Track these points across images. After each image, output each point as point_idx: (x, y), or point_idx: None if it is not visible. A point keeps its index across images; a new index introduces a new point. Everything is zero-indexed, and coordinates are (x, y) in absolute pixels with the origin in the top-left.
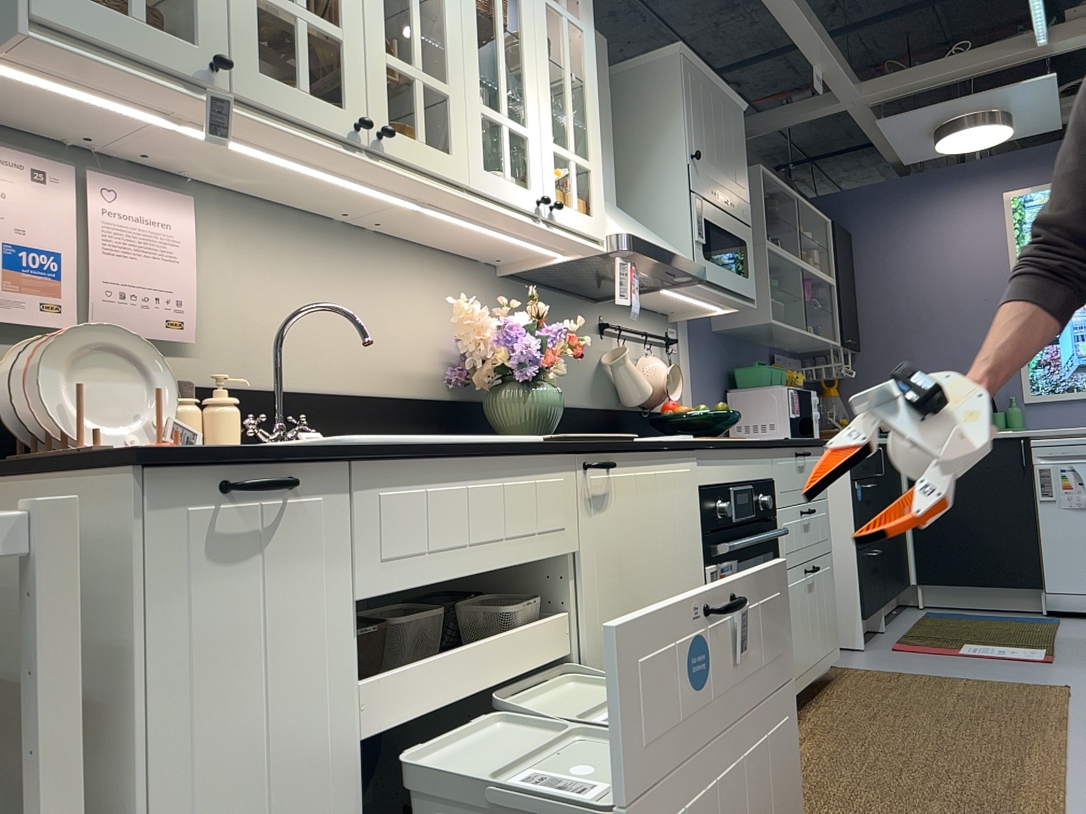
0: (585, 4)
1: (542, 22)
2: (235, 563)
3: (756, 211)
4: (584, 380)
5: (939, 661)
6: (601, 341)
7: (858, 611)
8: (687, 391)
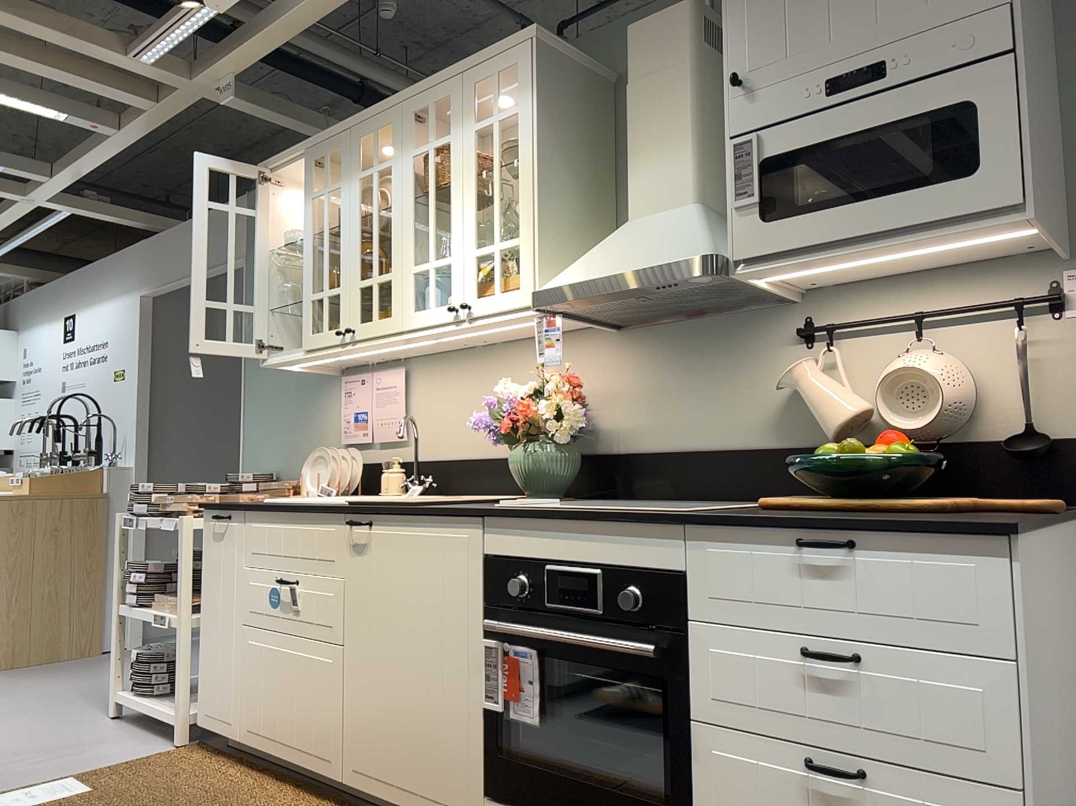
0: (519, 84)
1: (469, 153)
2: (219, 542)
3: None
4: (753, 412)
5: None
6: (799, 354)
7: None
8: None
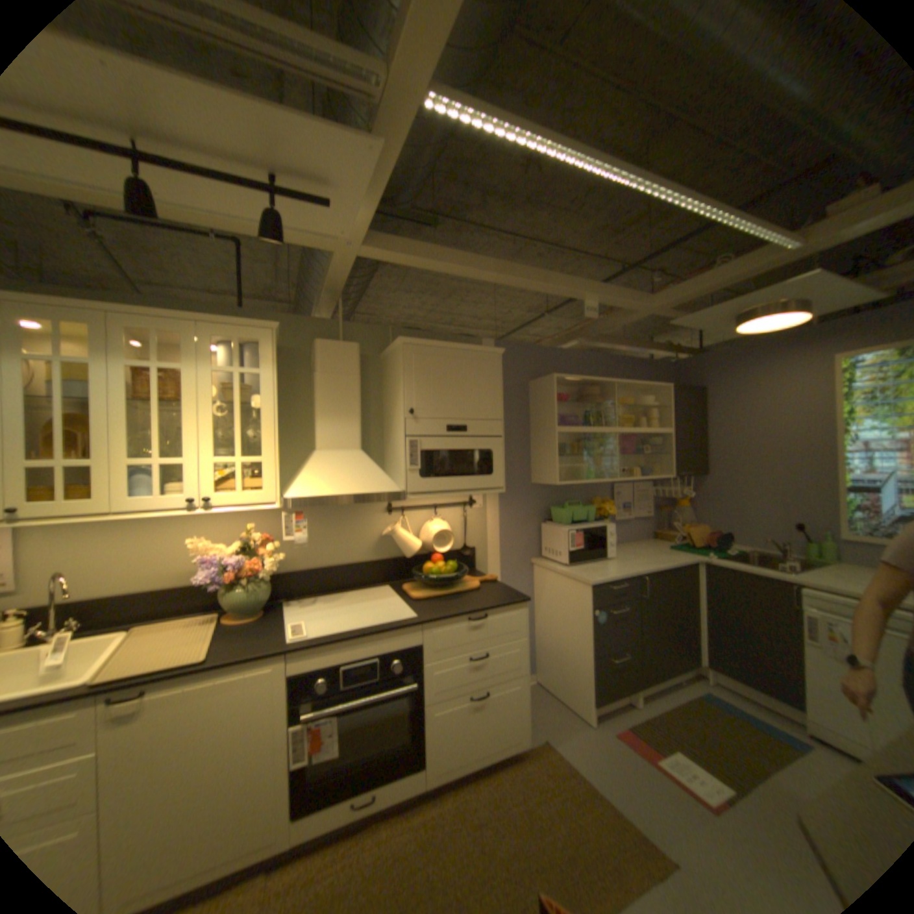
0: (263, 355)
1: (207, 385)
2: None
3: (550, 405)
4: (363, 544)
5: (626, 770)
6: (386, 517)
7: (592, 702)
8: (490, 529)
